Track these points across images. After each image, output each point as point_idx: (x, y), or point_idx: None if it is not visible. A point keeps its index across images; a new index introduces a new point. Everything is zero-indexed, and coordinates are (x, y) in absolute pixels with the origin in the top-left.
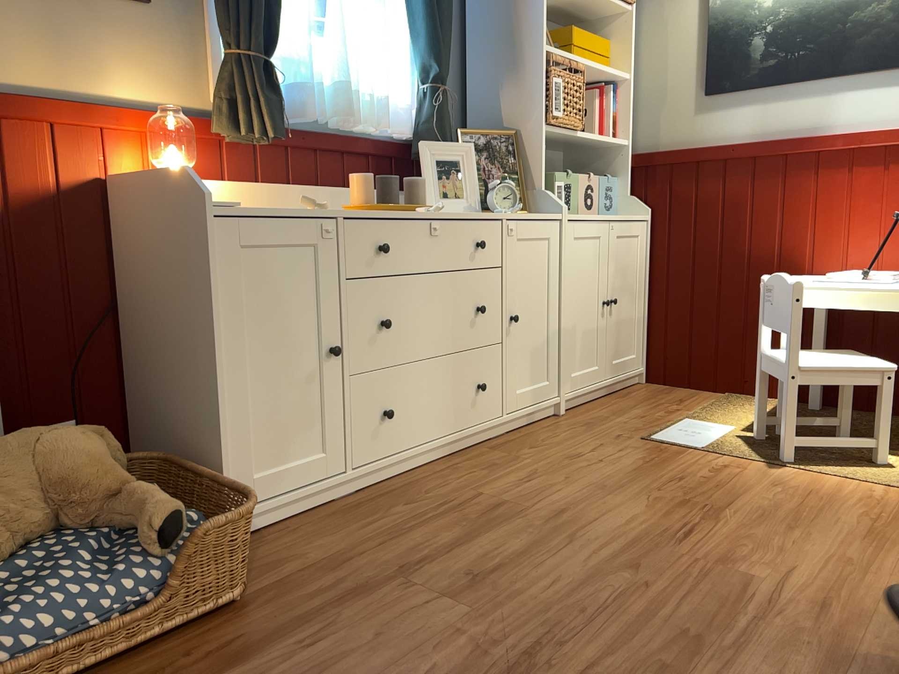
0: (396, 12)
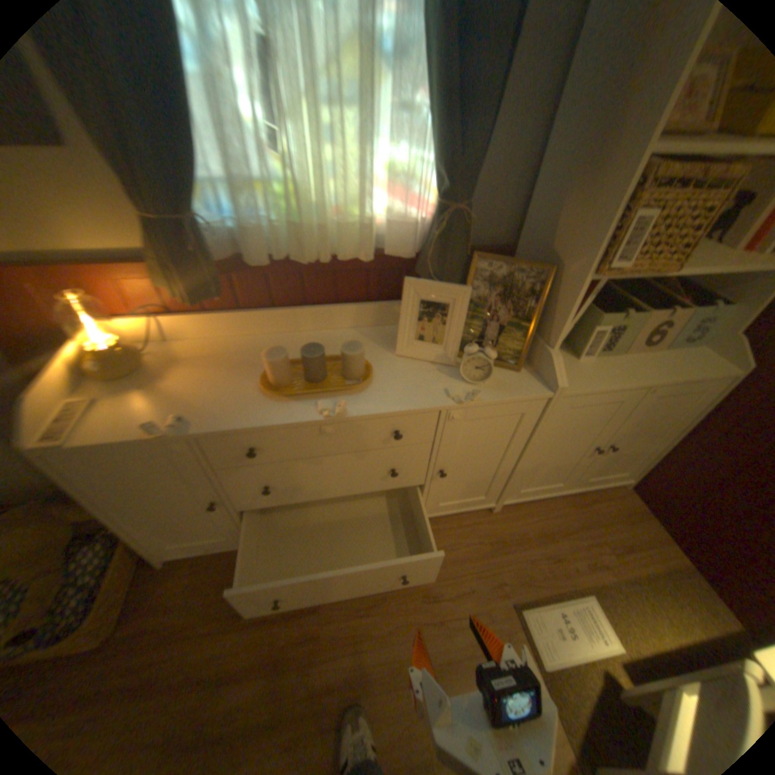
0: (416, 74)
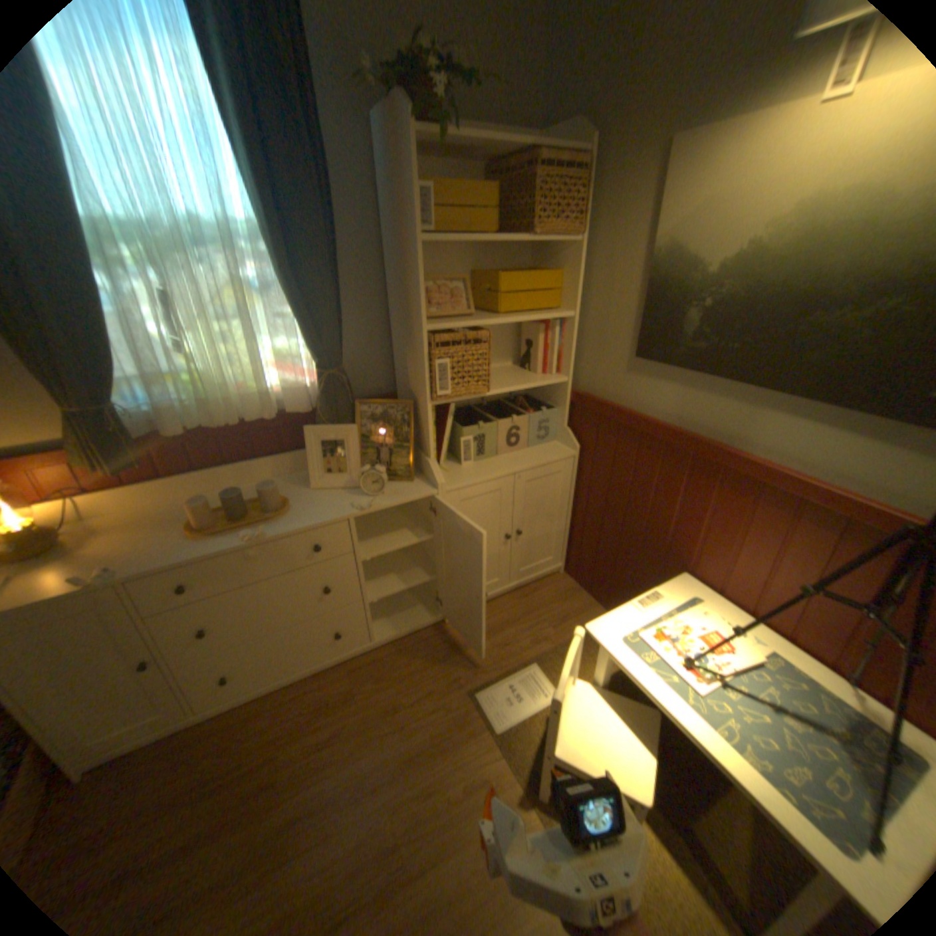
0: (279, 300)
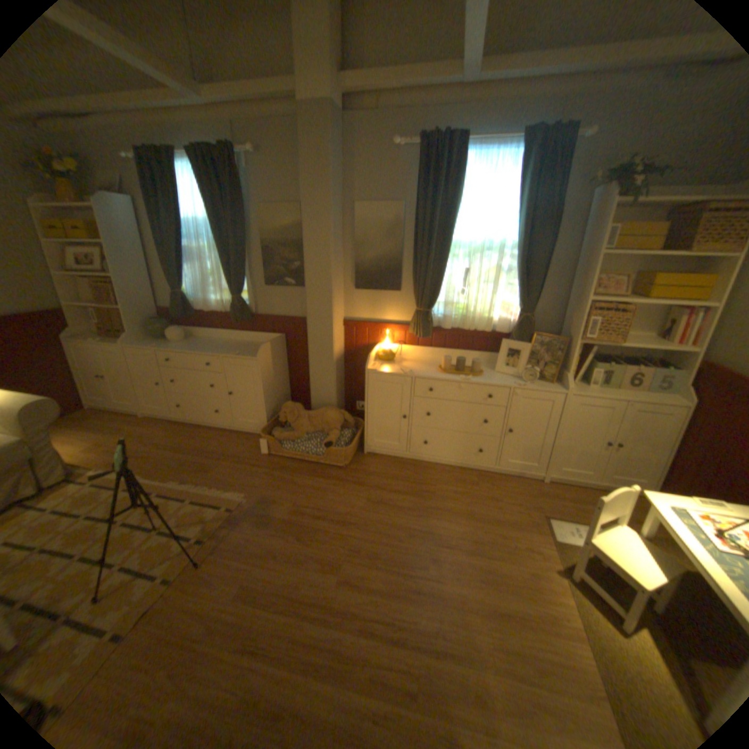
0: (513, 277)
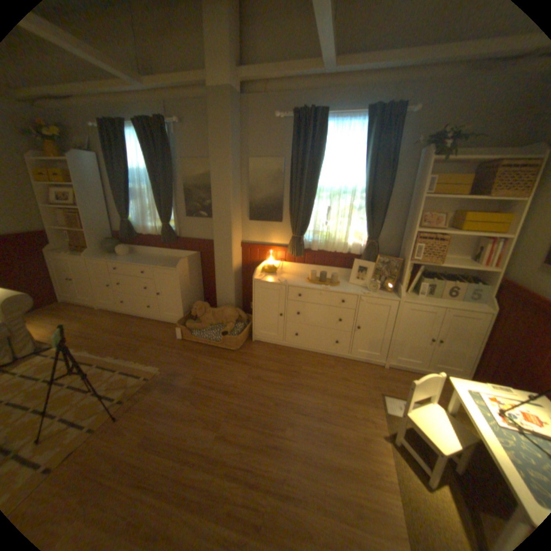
0: (363, 213)
